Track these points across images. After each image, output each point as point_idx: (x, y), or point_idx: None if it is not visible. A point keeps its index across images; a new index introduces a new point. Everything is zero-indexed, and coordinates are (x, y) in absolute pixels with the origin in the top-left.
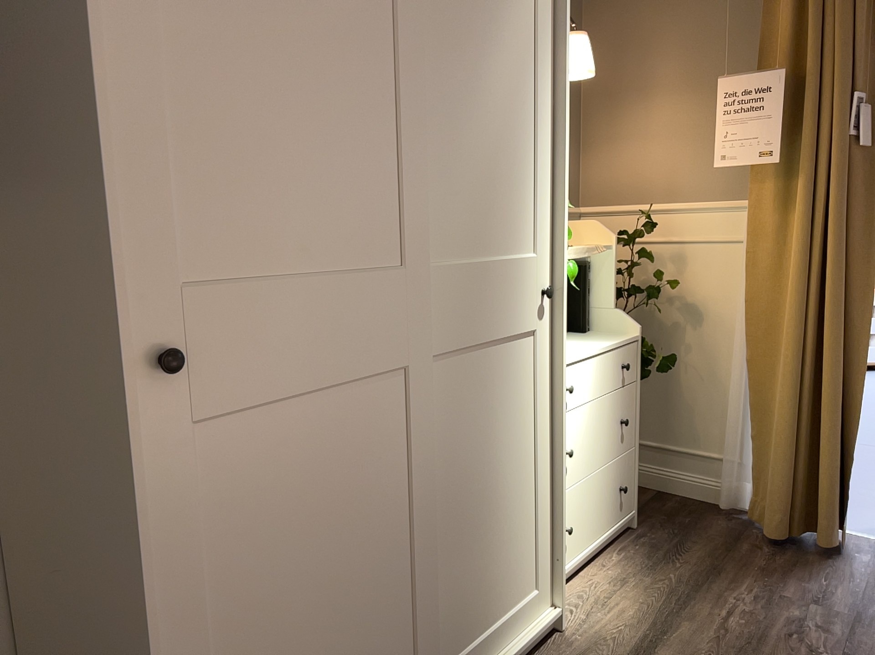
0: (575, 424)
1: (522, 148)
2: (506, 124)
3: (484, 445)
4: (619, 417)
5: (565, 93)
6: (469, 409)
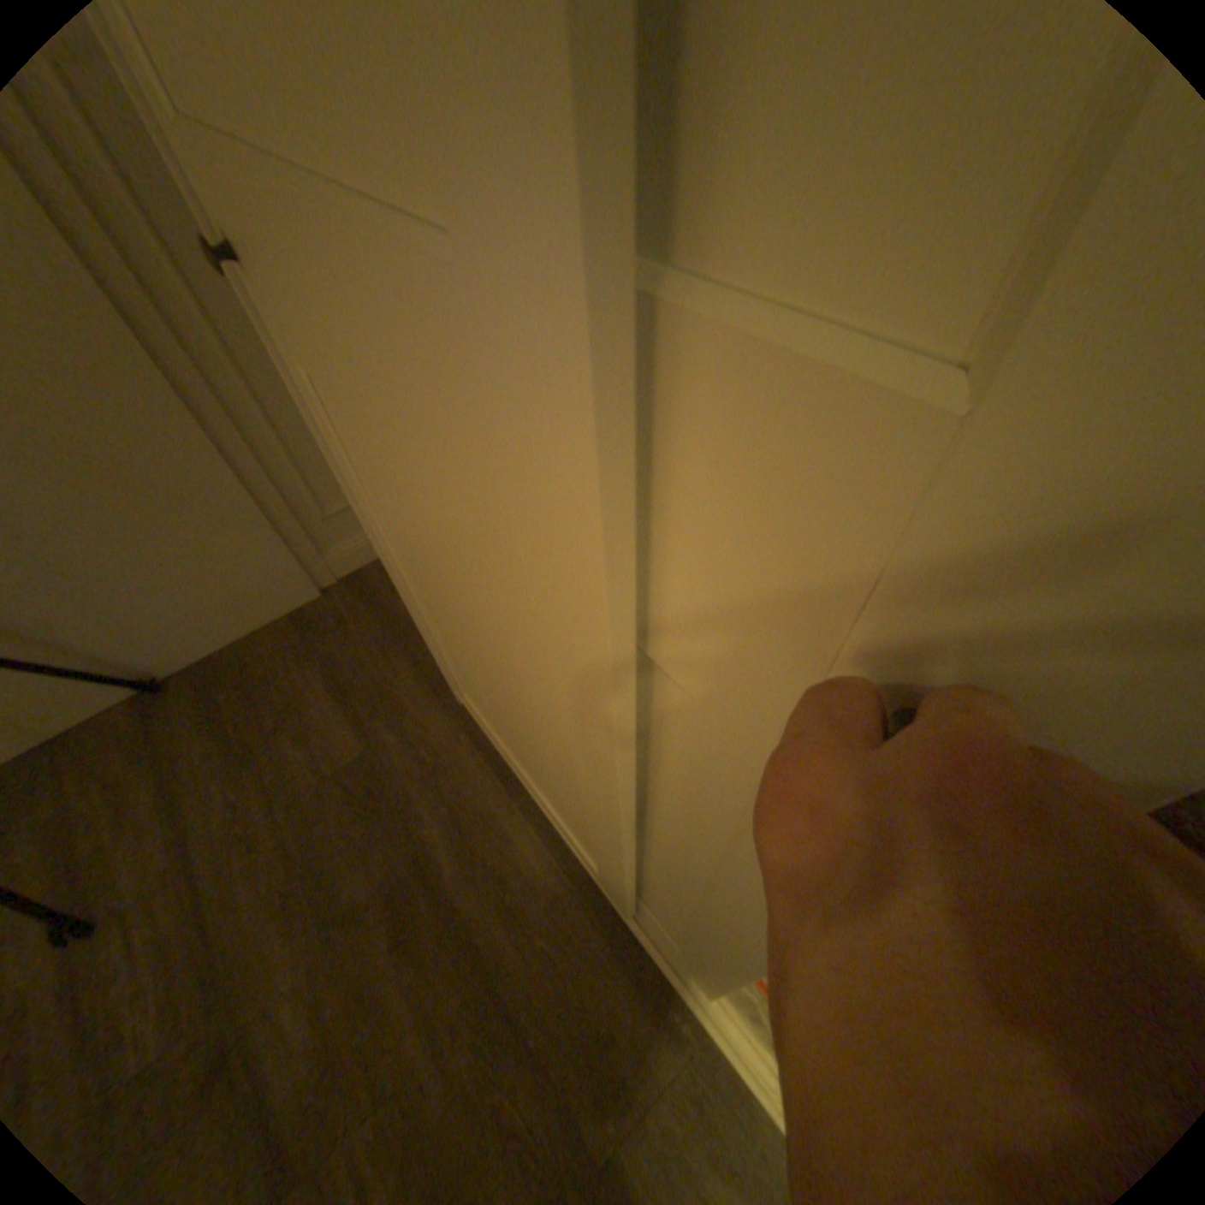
0: None
1: None
2: None
3: None
4: None
5: None
6: None
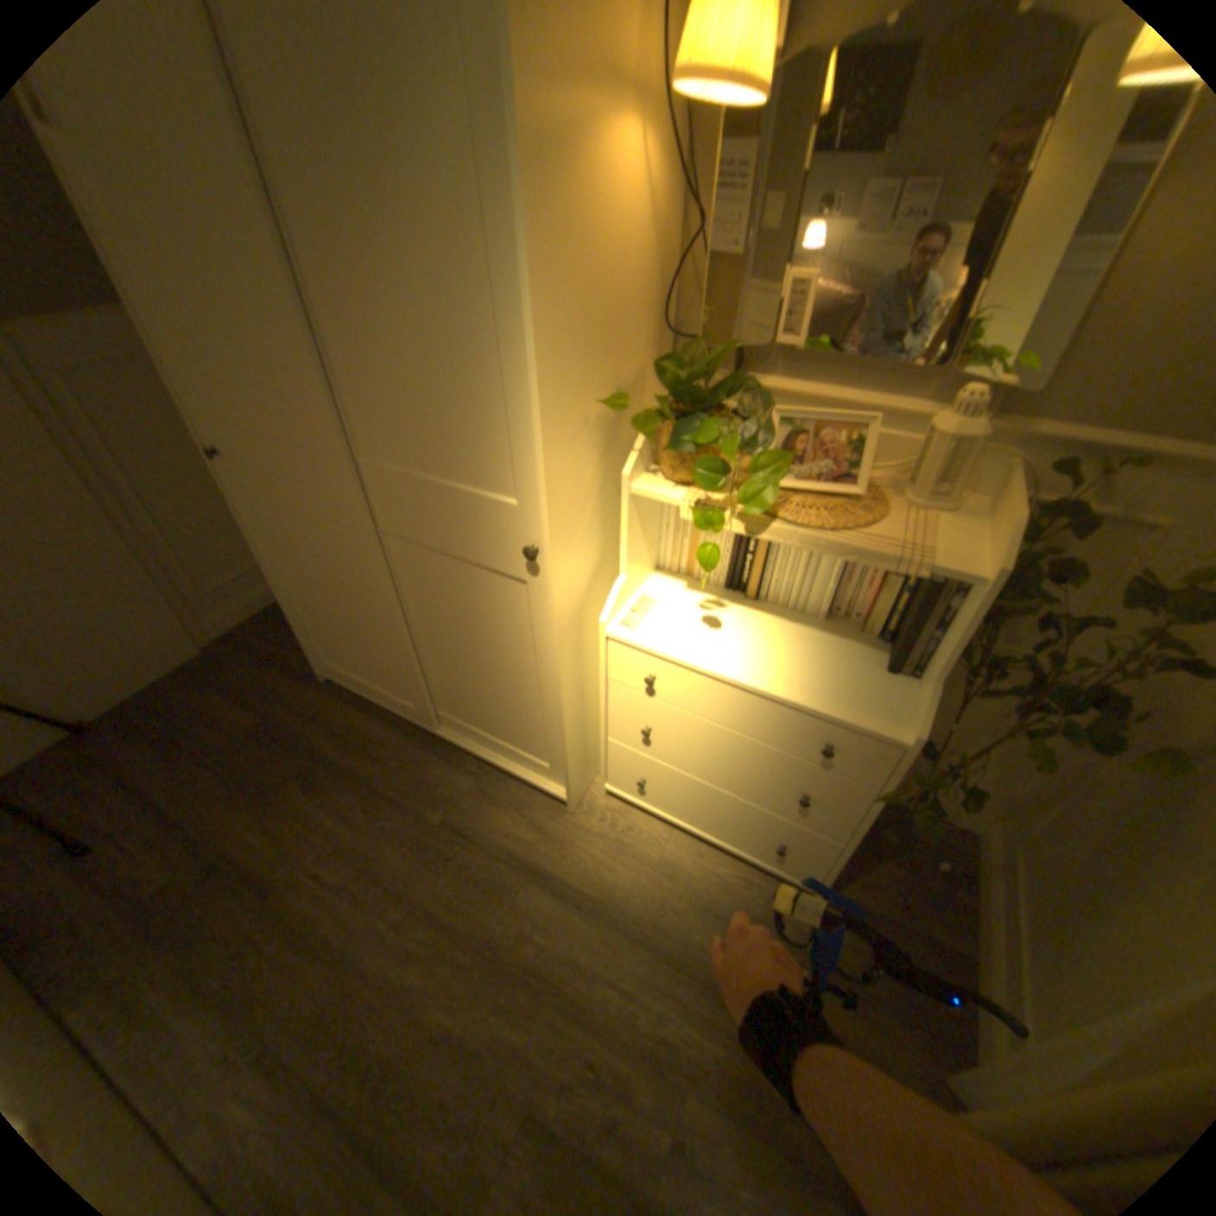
0: (668, 719)
1: (472, 363)
2: (436, 326)
3: (462, 628)
4: (793, 787)
5: (529, 271)
6: (439, 593)
